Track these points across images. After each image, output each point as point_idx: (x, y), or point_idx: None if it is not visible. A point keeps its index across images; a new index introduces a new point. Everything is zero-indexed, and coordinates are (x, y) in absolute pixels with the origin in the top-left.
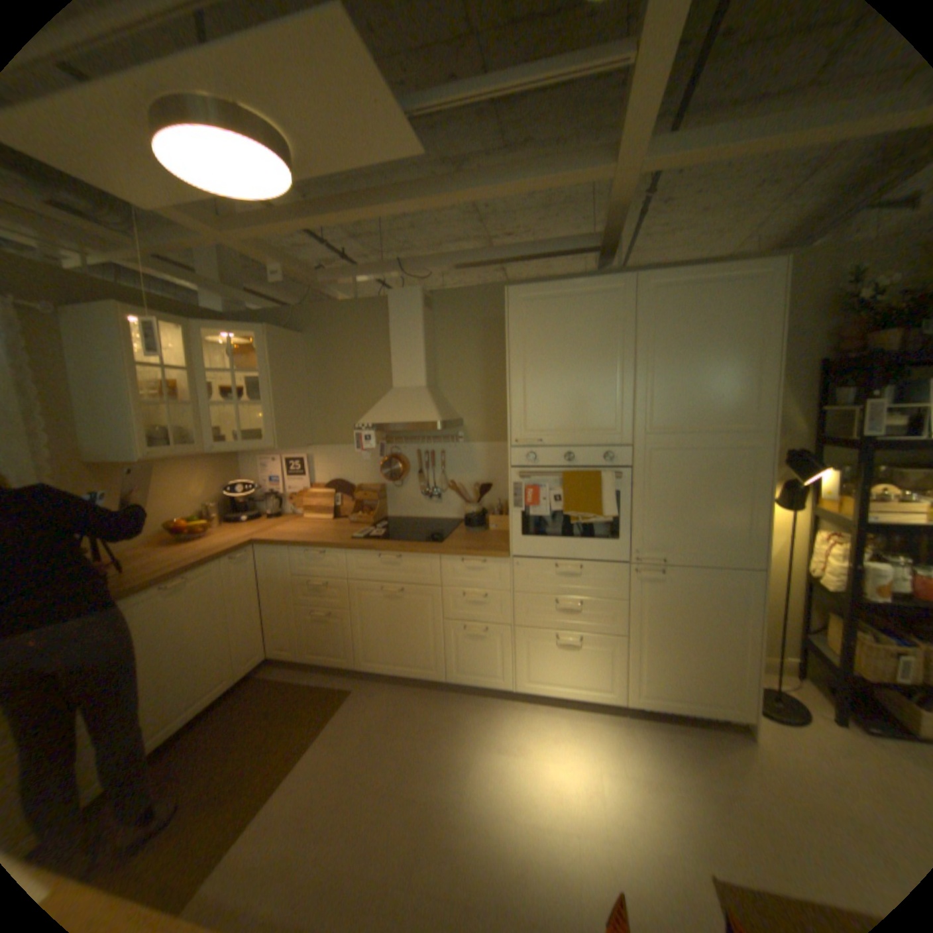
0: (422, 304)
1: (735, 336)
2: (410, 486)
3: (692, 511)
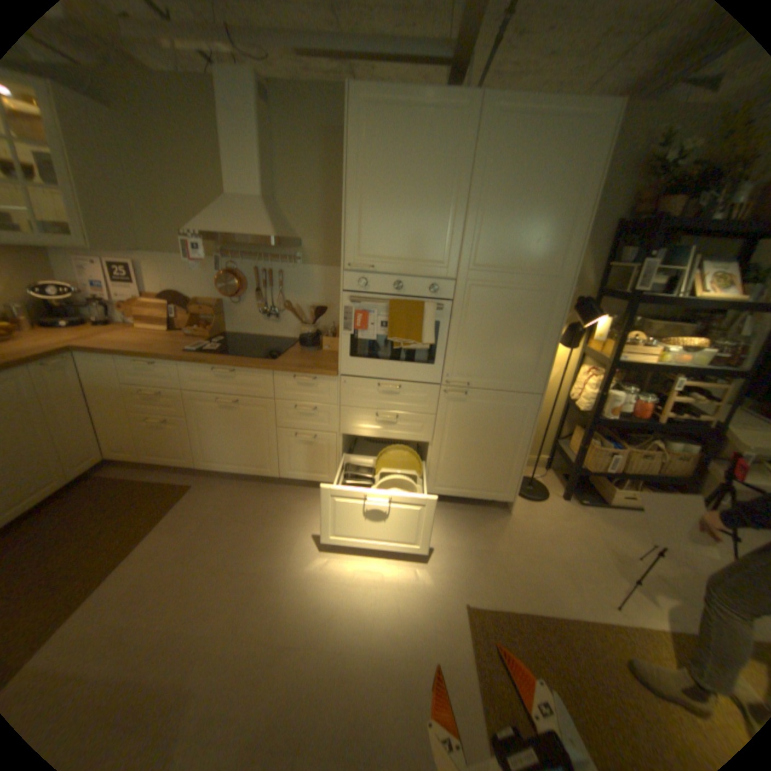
0: (255, 93)
1: (561, 180)
2: (248, 304)
3: (496, 344)
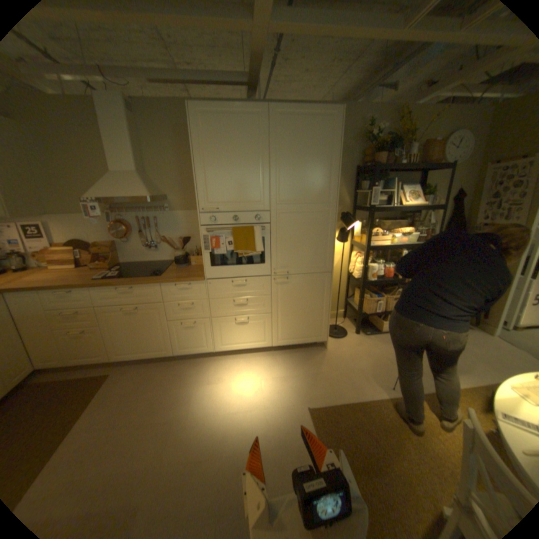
0: (124, 106)
1: (319, 149)
2: (134, 241)
3: (299, 246)
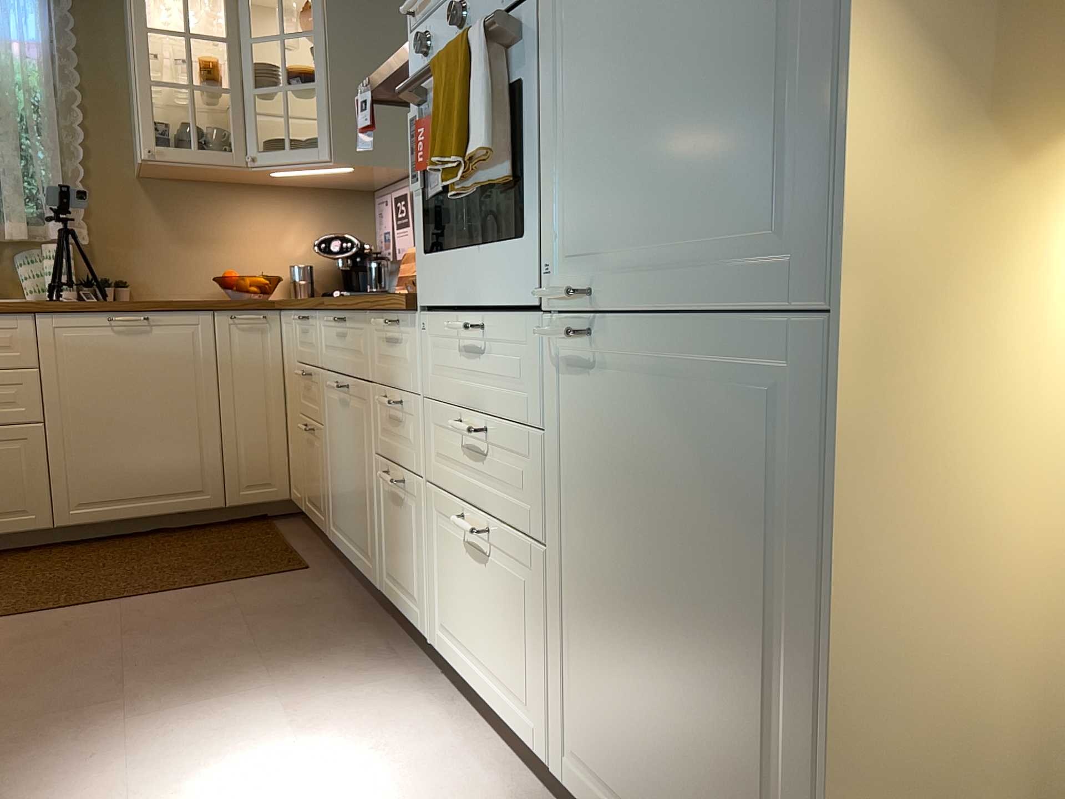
0: None
1: None
2: None
3: (652, 89)
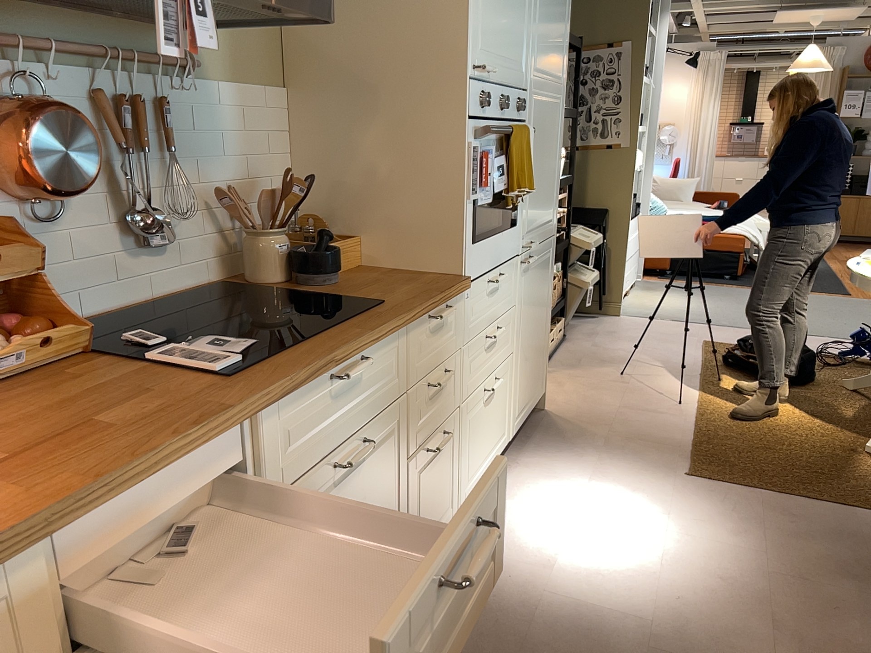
0: None
1: None
2: (81, 210)
3: (542, 177)
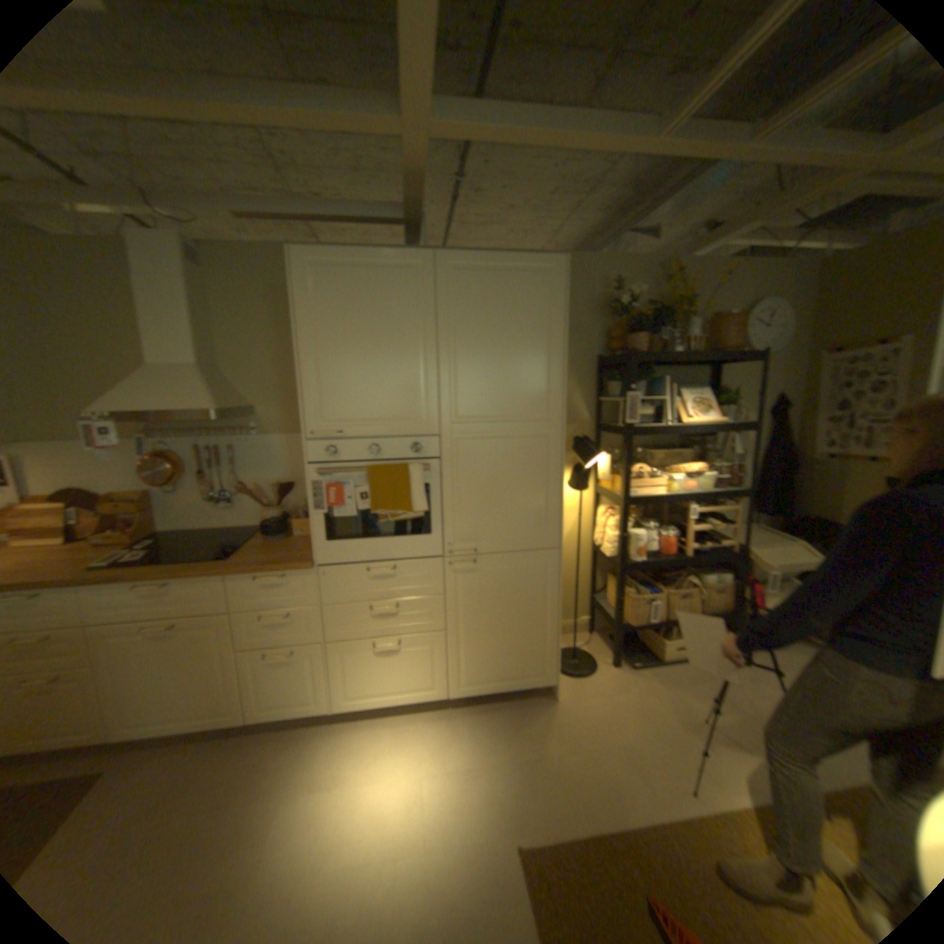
0: (179, 254)
1: (525, 327)
2: (185, 490)
3: (496, 499)
